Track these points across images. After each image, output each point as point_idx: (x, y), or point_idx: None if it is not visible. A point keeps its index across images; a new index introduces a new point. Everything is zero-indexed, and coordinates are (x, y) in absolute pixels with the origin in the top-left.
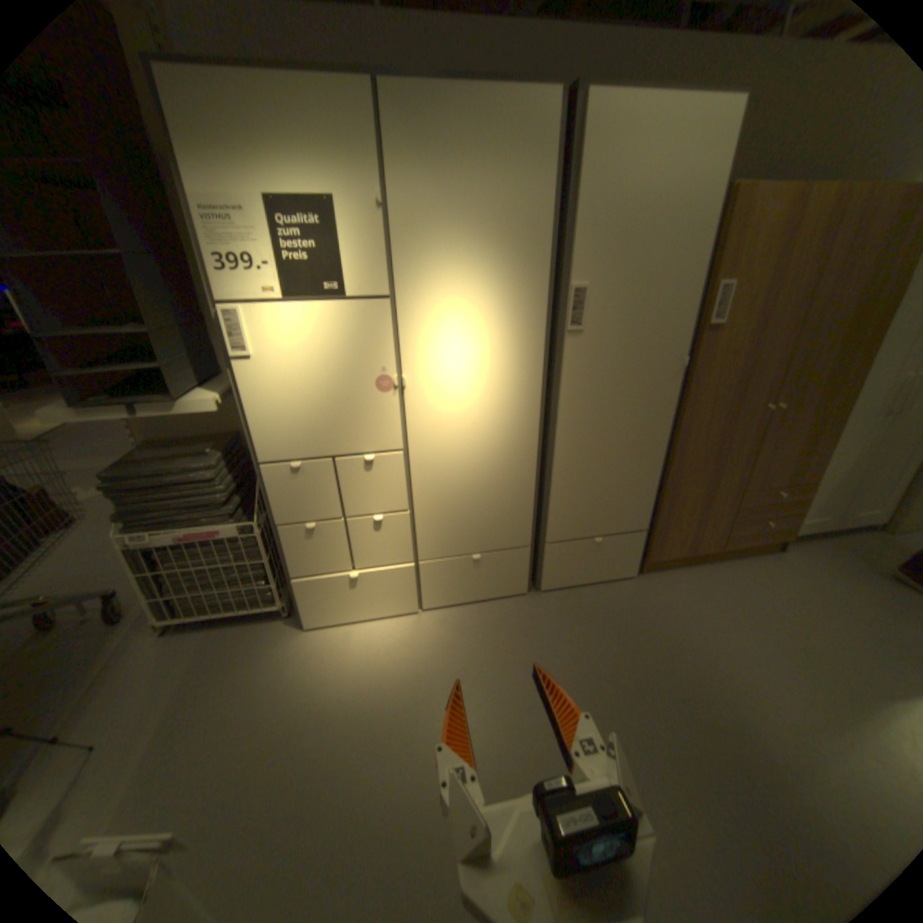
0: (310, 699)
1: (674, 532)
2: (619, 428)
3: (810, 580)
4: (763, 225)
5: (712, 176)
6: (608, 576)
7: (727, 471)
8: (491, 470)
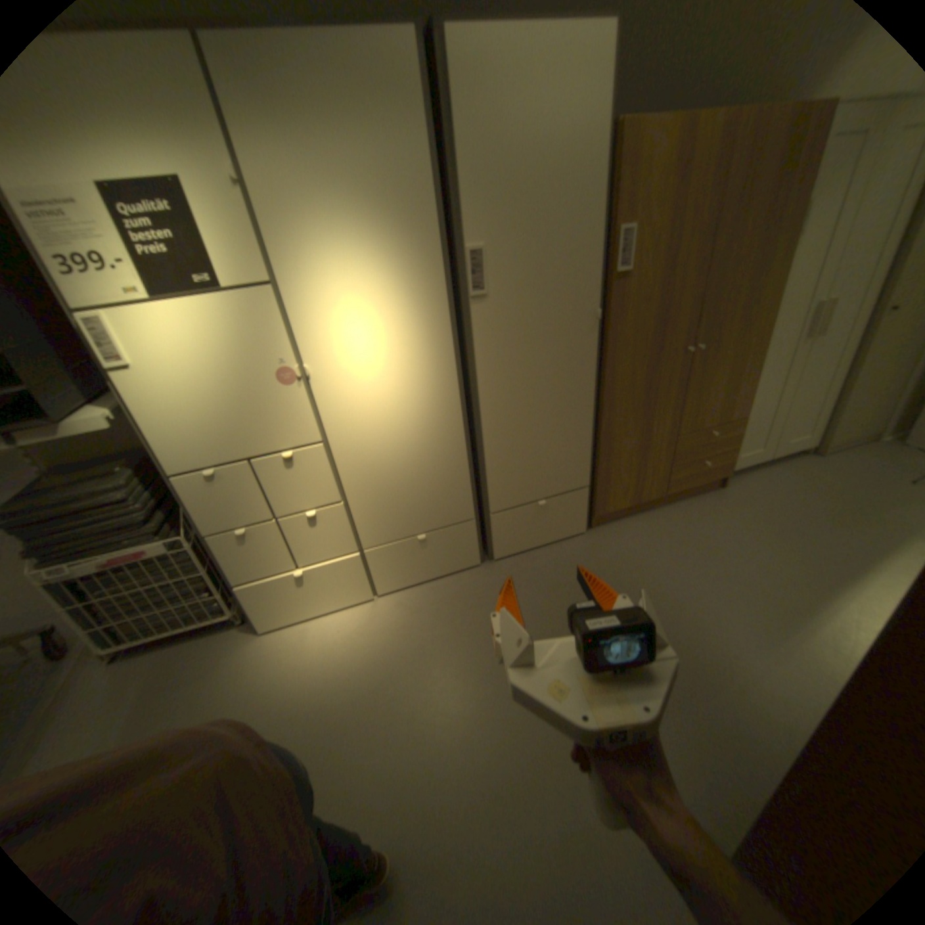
0: (267, 702)
1: (614, 484)
2: (542, 389)
3: (747, 511)
4: (654, 162)
5: (593, 114)
6: (558, 535)
7: (657, 418)
8: (419, 449)
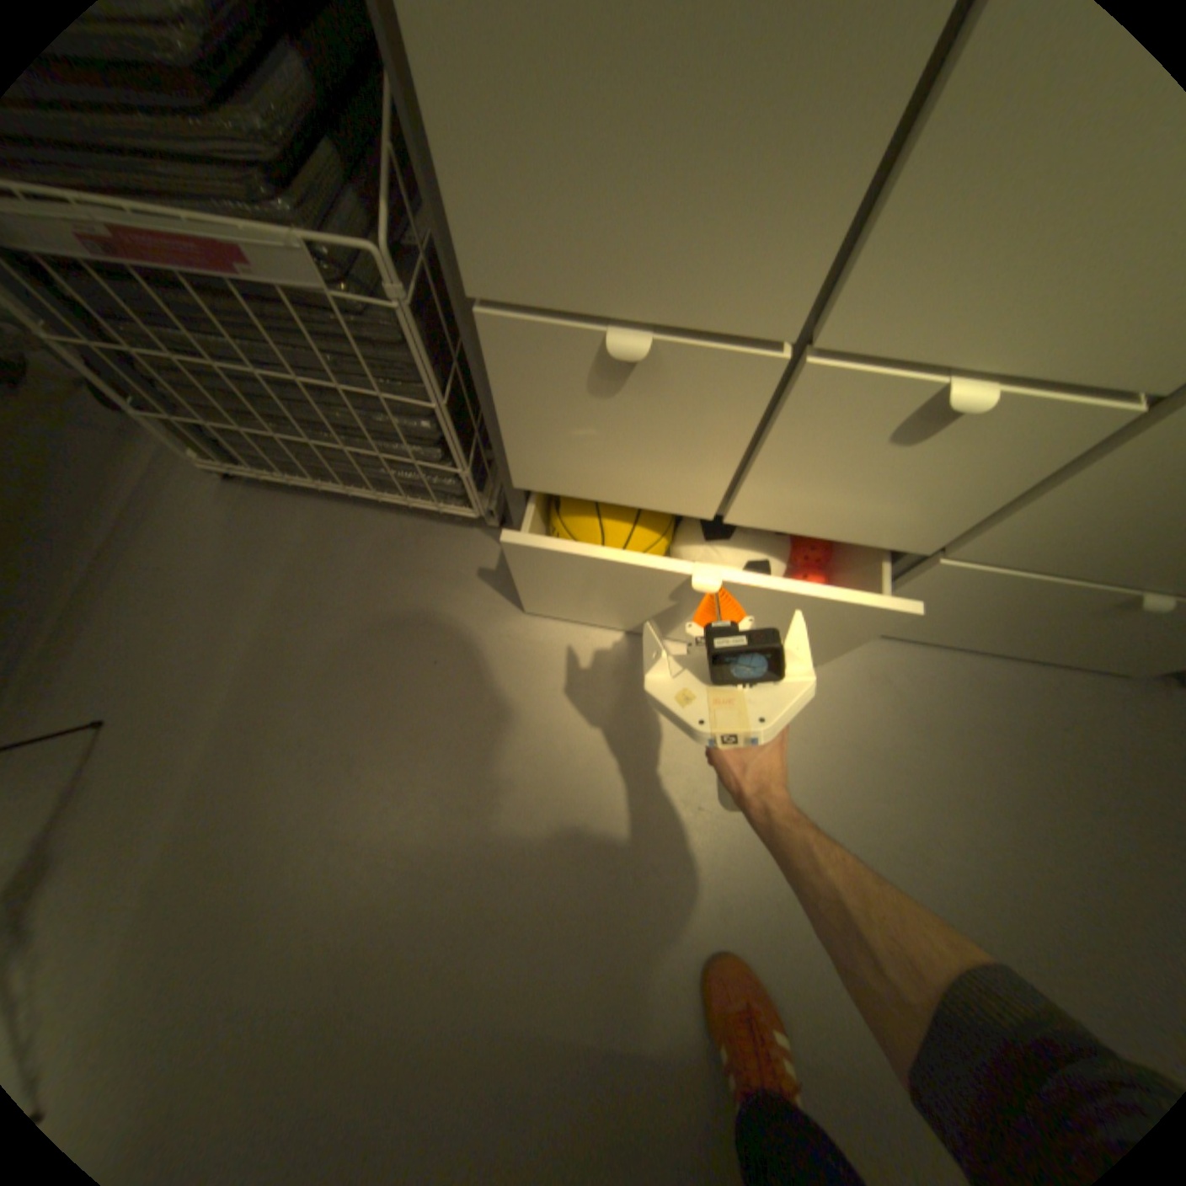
0: (535, 779)
1: None
2: None
3: None
4: None
5: None
6: None
7: None
8: None
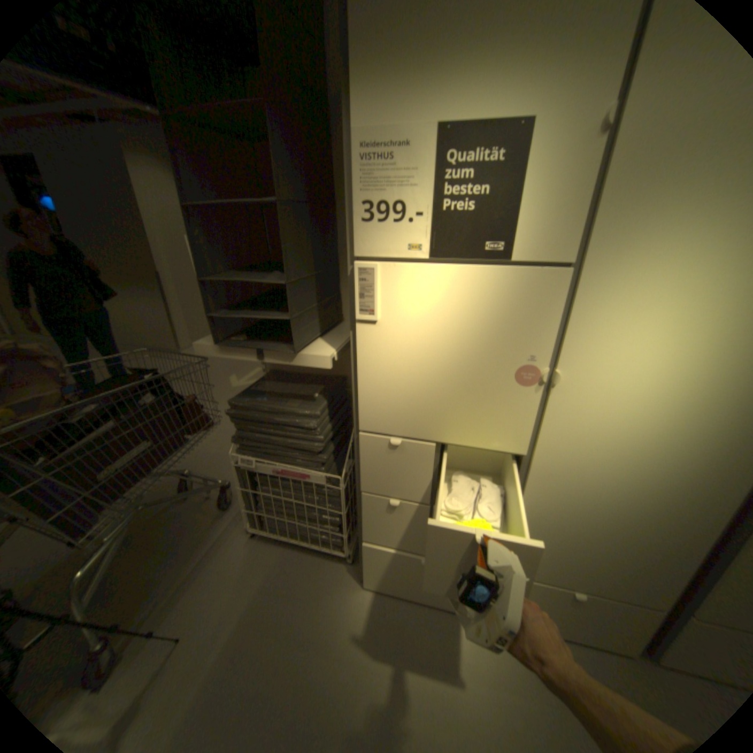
0: (356, 689)
1: None
2: None
3: None
4: None
5: None
6: None
7: None
8: (647, 510)
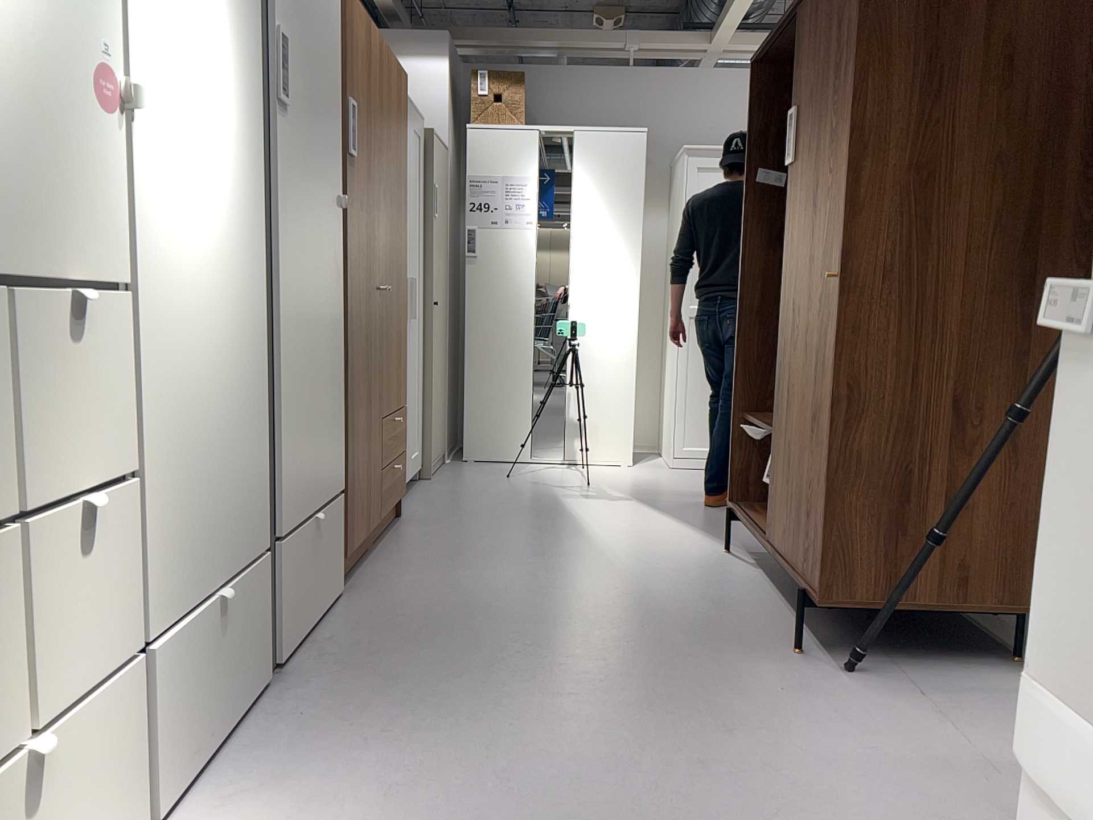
0: None
1: (355, 491)
2: (315, 293)
3: (447, 523)
4: (358, 46)
5: None
6: (326, 598)
7: (371, 382)
8: (225, 360)
